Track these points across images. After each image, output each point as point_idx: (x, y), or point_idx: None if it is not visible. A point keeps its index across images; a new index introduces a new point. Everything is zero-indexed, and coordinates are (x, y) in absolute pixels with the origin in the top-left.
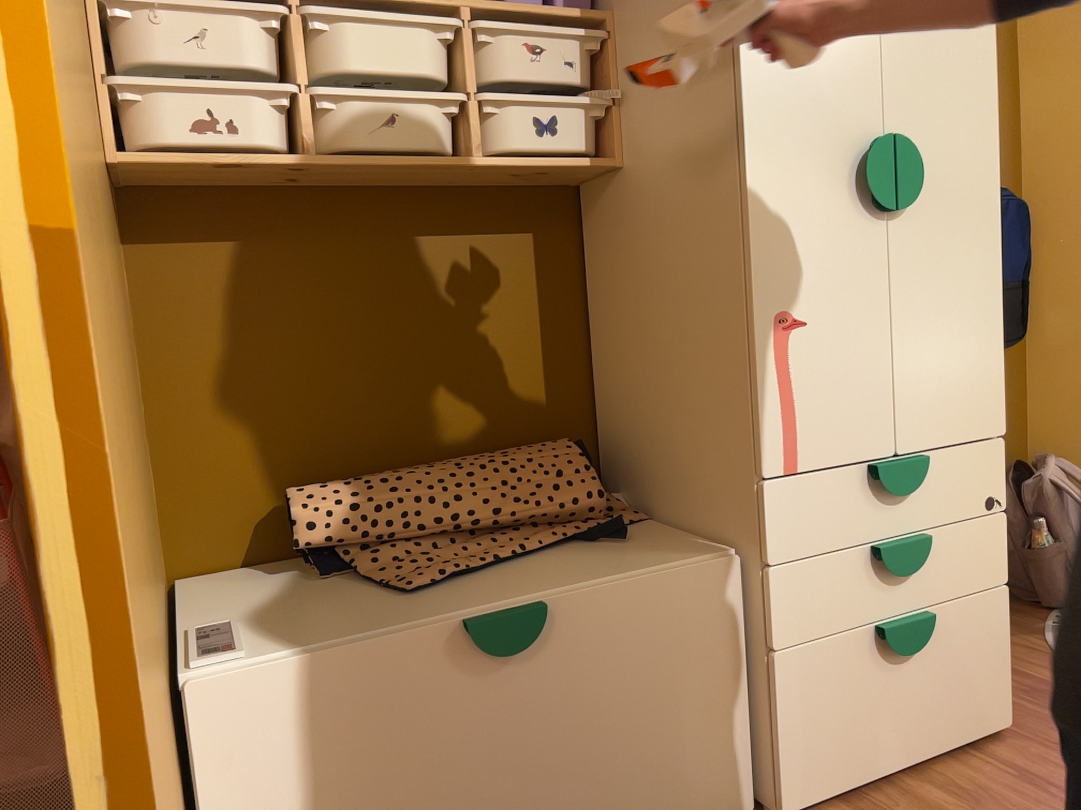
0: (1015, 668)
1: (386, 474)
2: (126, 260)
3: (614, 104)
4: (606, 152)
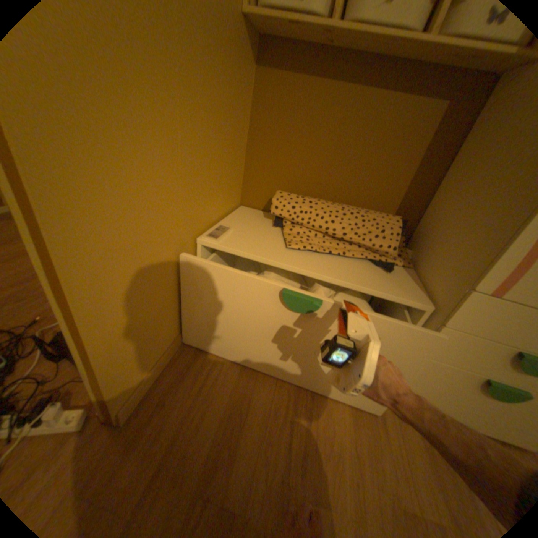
0: None
1: (314, 199)
2: (253, 72)
3: None
4: None
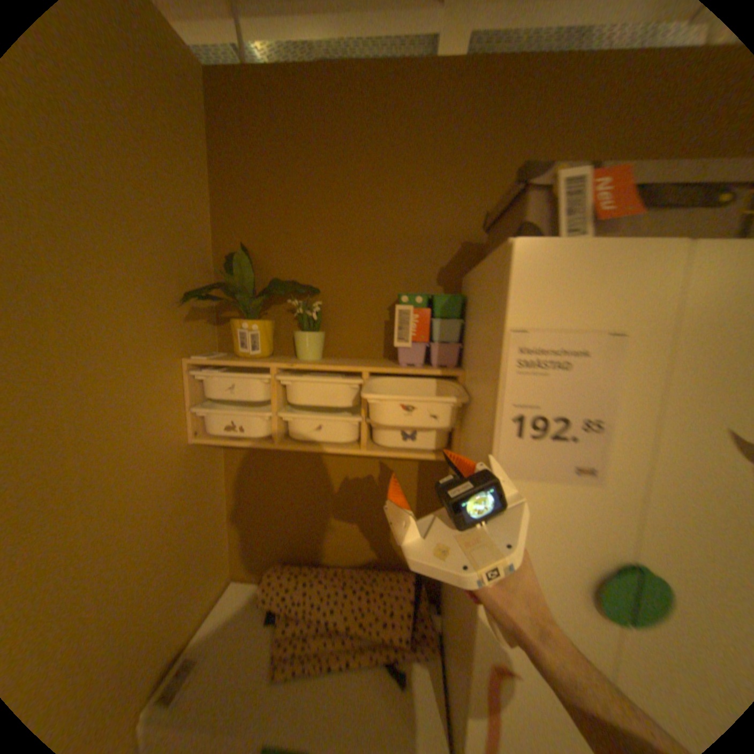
0: None
1: (311, 577)
2: (220, 457)
3: (458, 426)
4: (453, 447)
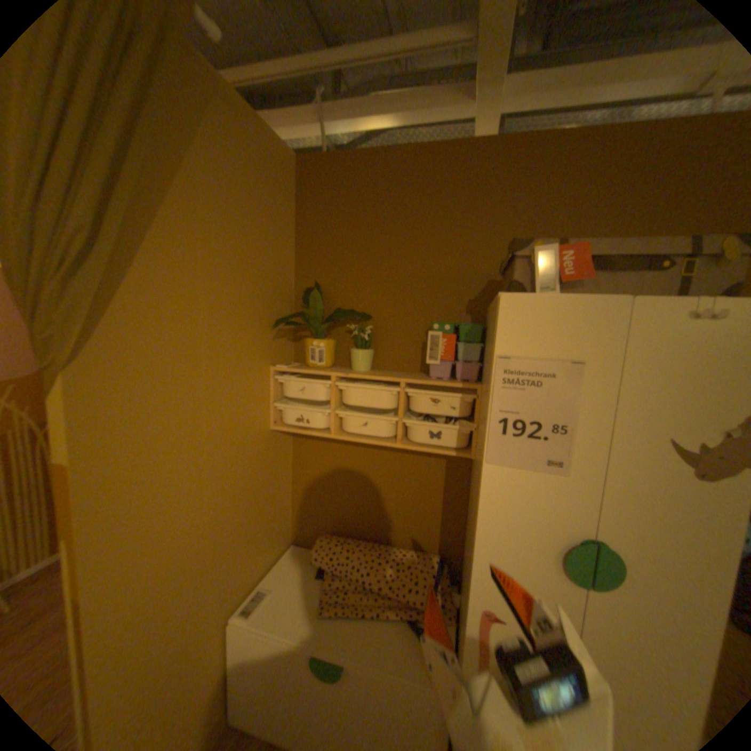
0: None
1: (353, 545)
2: (290, 443)
3: (475, 430)
4: (472, 447)
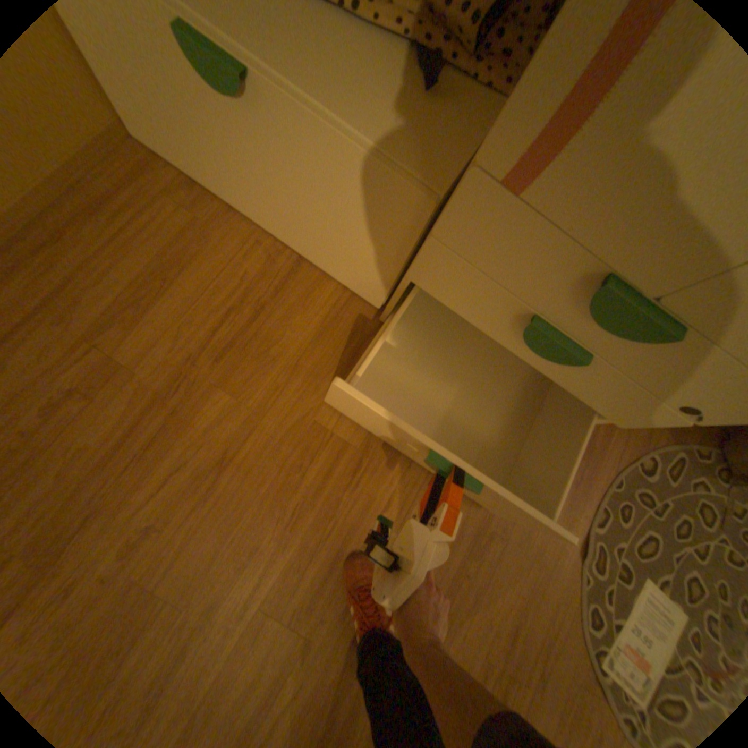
0: (609, 429)
1: None
2: None
3: None
4: None
